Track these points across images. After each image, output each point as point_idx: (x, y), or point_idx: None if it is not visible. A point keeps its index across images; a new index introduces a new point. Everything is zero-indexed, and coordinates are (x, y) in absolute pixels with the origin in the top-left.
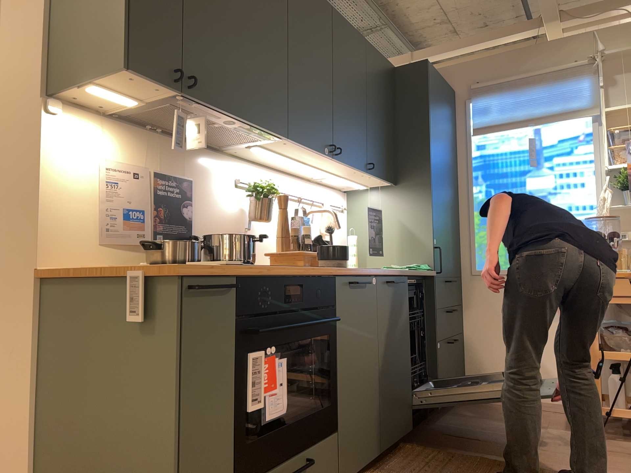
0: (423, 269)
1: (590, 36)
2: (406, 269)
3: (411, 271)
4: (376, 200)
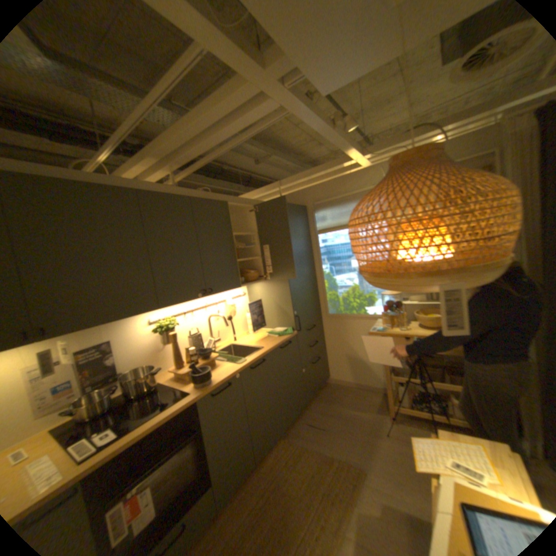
0: (286, 335)
1: (382, 165)
2: (276, 335)
3: (280, 336)
4: (260, 288)
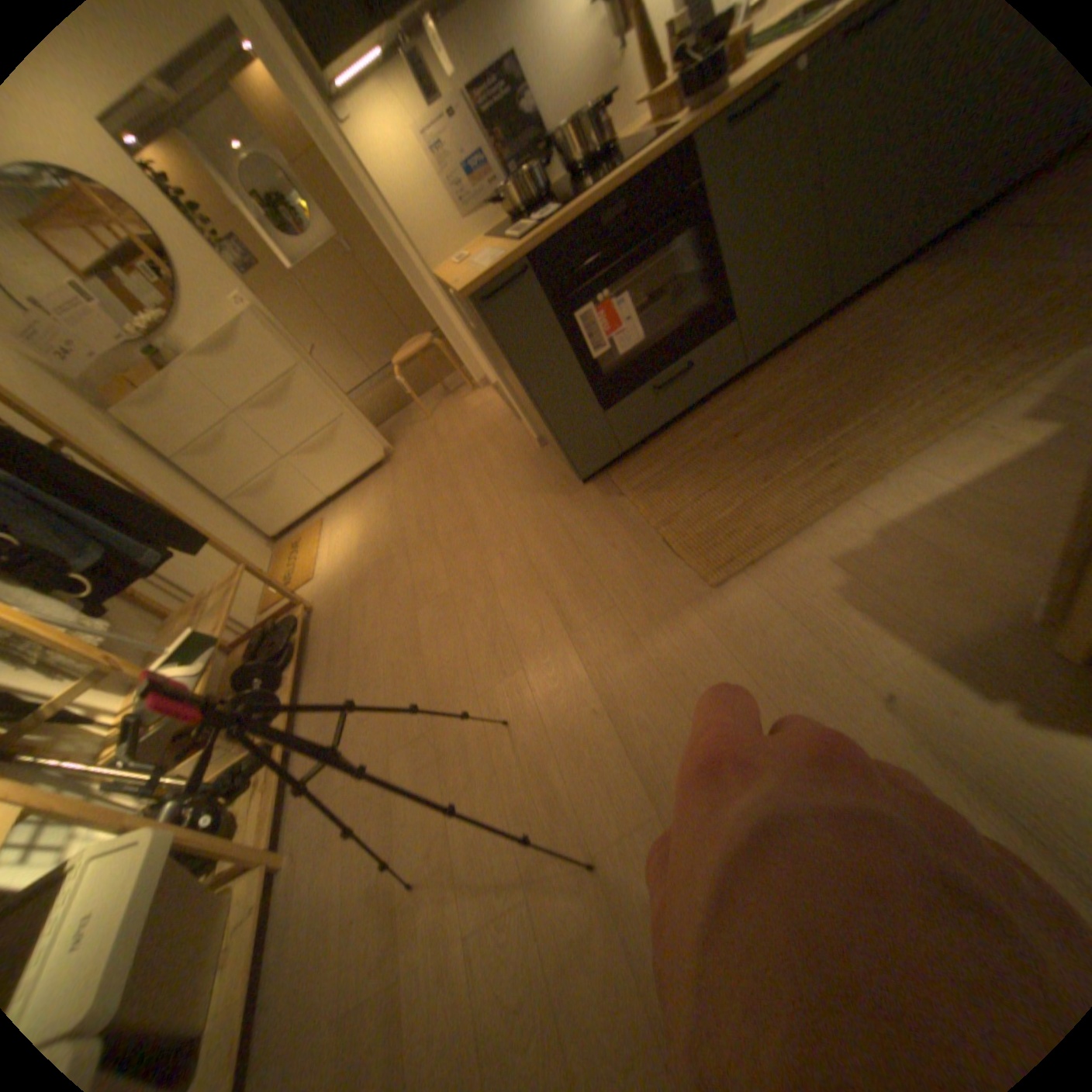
0: None
1: None
2: None
3: None
4: None
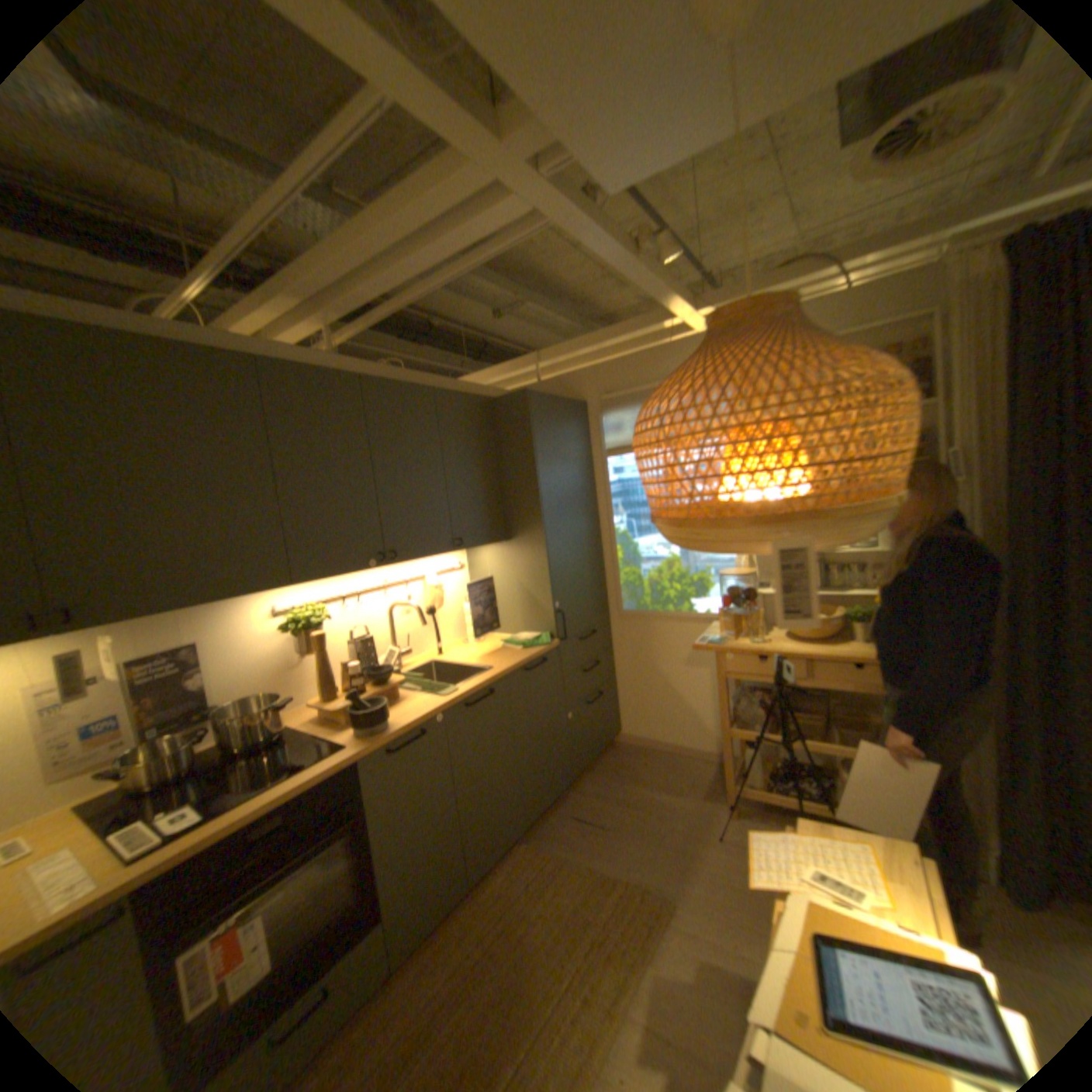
0: (537, 647)
1: None
2: (519, 647)
3: (525, 648)
4: (492, 557)
